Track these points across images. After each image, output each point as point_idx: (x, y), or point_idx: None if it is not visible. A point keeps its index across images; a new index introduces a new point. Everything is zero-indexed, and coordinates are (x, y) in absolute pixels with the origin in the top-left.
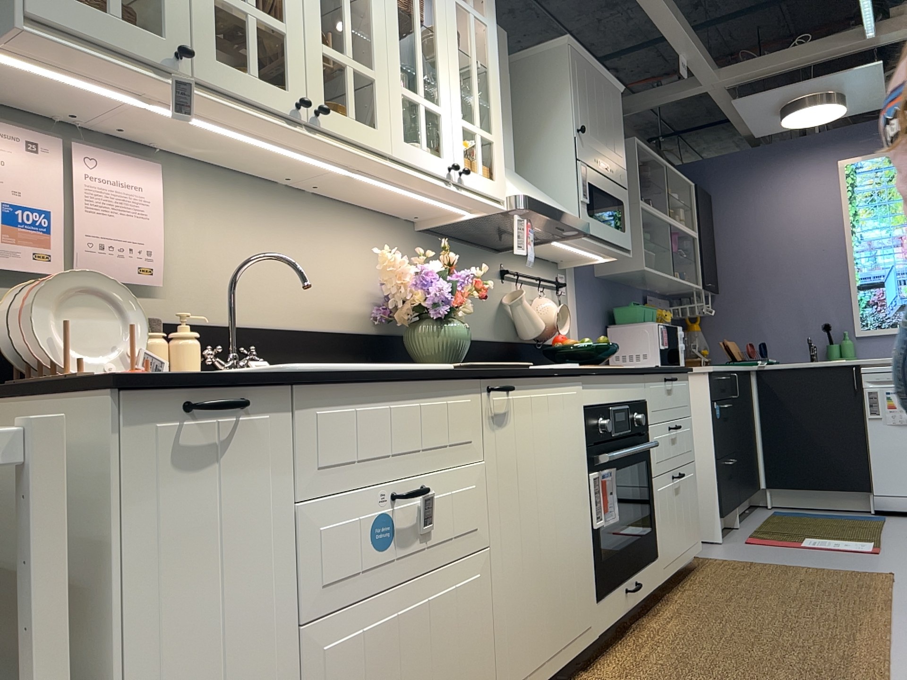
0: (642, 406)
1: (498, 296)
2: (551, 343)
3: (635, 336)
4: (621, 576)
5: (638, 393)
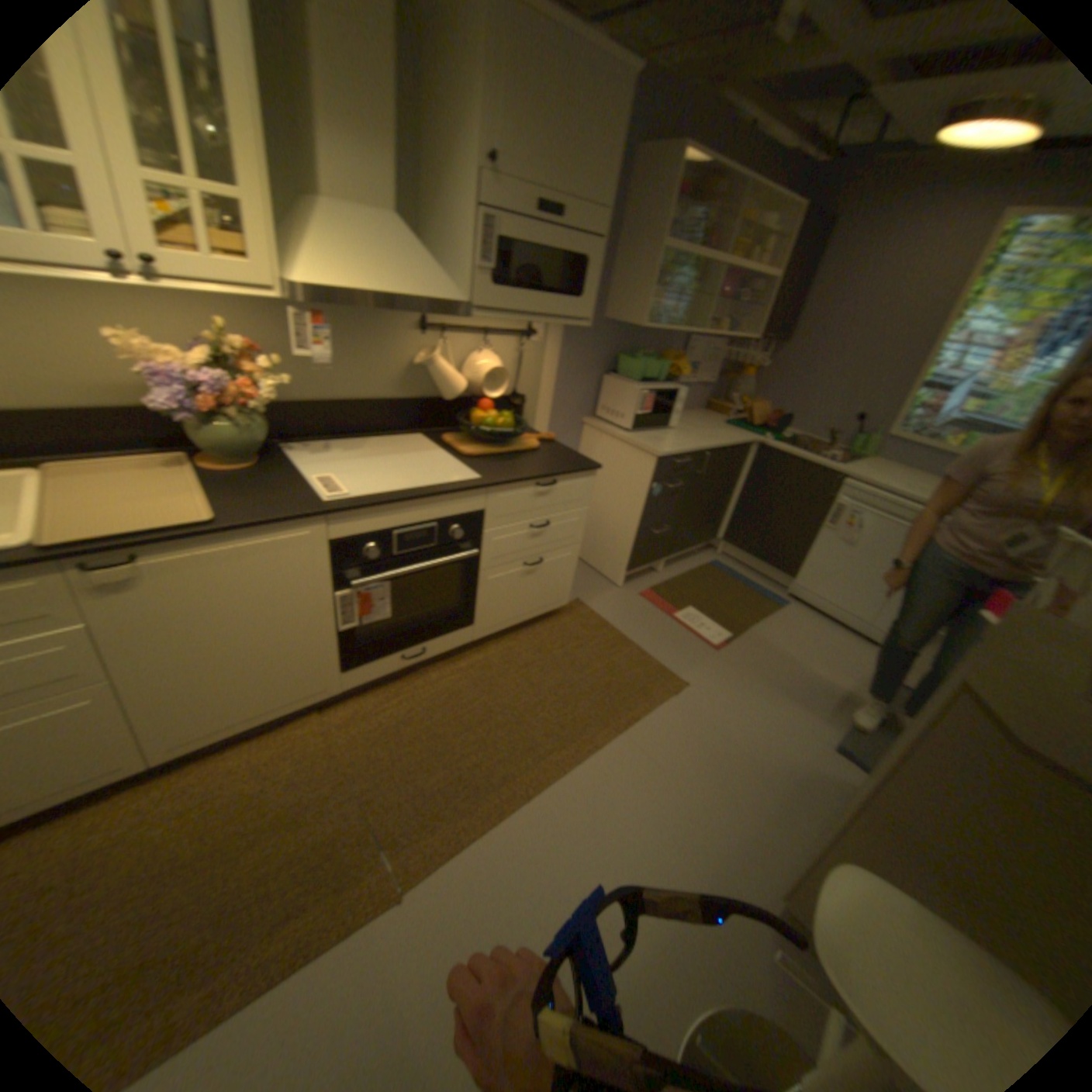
0: (472, 518)
1: (413, 350)
2: (469, 408)
3: (623, 392)
4: (395, 649)
5: (465, 507)
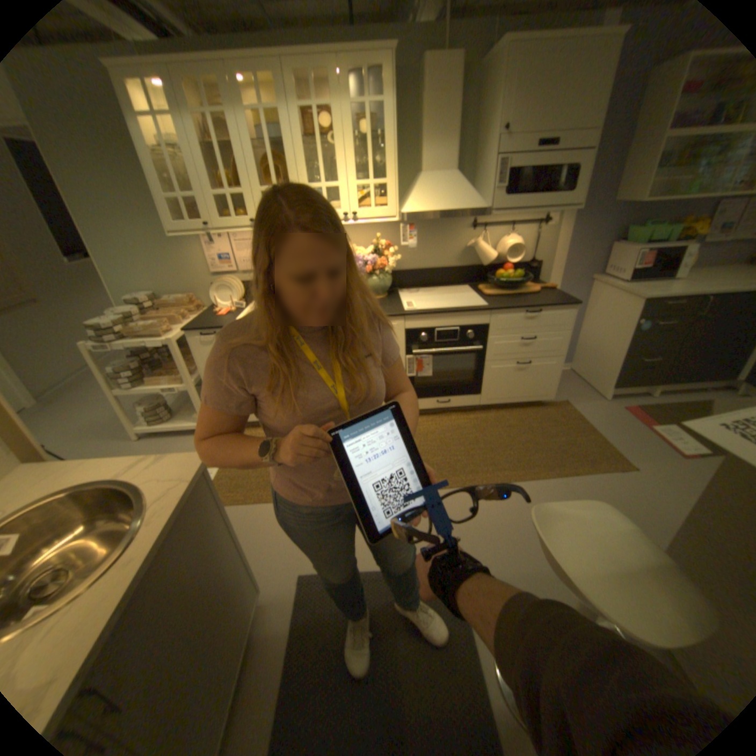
0: (480, 328)
1: (466, 240)
2: (496, 269)
3: (627, 253)
4: (433, 395)
5: (475, 321)
